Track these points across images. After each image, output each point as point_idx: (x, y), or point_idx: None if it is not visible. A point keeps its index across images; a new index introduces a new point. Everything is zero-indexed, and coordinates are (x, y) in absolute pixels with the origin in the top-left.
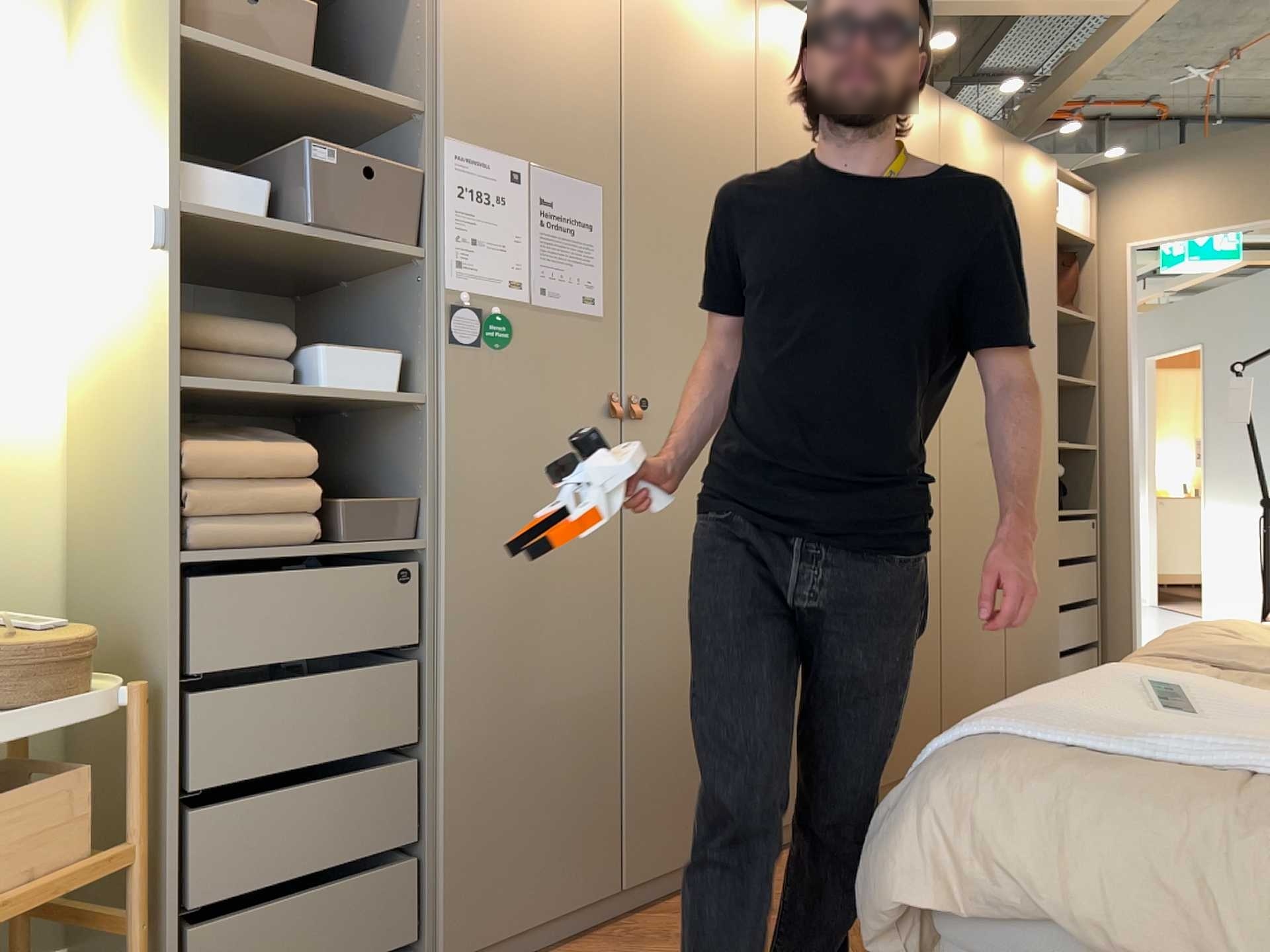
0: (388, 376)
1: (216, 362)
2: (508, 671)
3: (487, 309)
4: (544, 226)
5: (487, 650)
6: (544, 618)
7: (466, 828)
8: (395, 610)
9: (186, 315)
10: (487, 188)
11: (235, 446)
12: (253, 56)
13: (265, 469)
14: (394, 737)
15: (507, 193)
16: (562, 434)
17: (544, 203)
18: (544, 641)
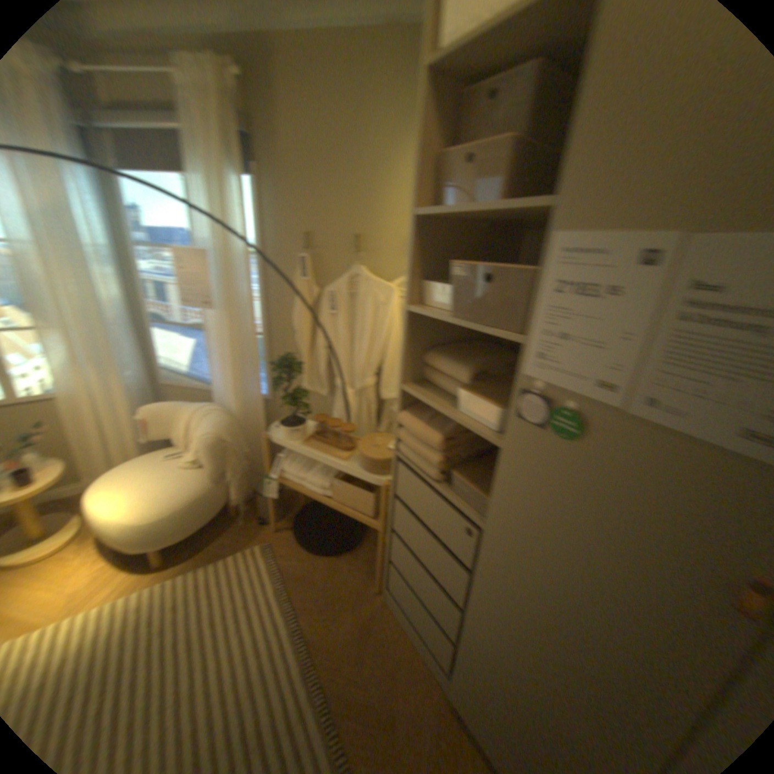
0: (494, 420)
1: (441, 378)
2: (516, 649)
3: (565, 402)
4: (692, 321)
5: (503, 621)
6: (556, 660)
7: (472, 676)
8: (463, 544)
9: (437, 353)
10: (600, 278)
11: (418, 421)
12: (467, 201)
13: (420, 438)
14: (454, 595)
15: (631, 280)
16: (632, 558)
17: (706, 287)
18: (552, 672)
